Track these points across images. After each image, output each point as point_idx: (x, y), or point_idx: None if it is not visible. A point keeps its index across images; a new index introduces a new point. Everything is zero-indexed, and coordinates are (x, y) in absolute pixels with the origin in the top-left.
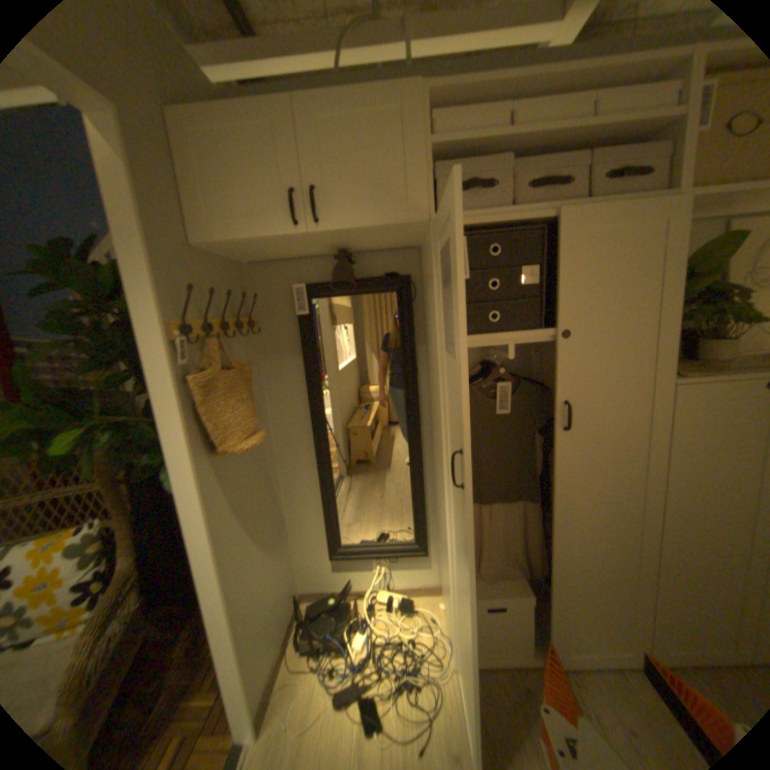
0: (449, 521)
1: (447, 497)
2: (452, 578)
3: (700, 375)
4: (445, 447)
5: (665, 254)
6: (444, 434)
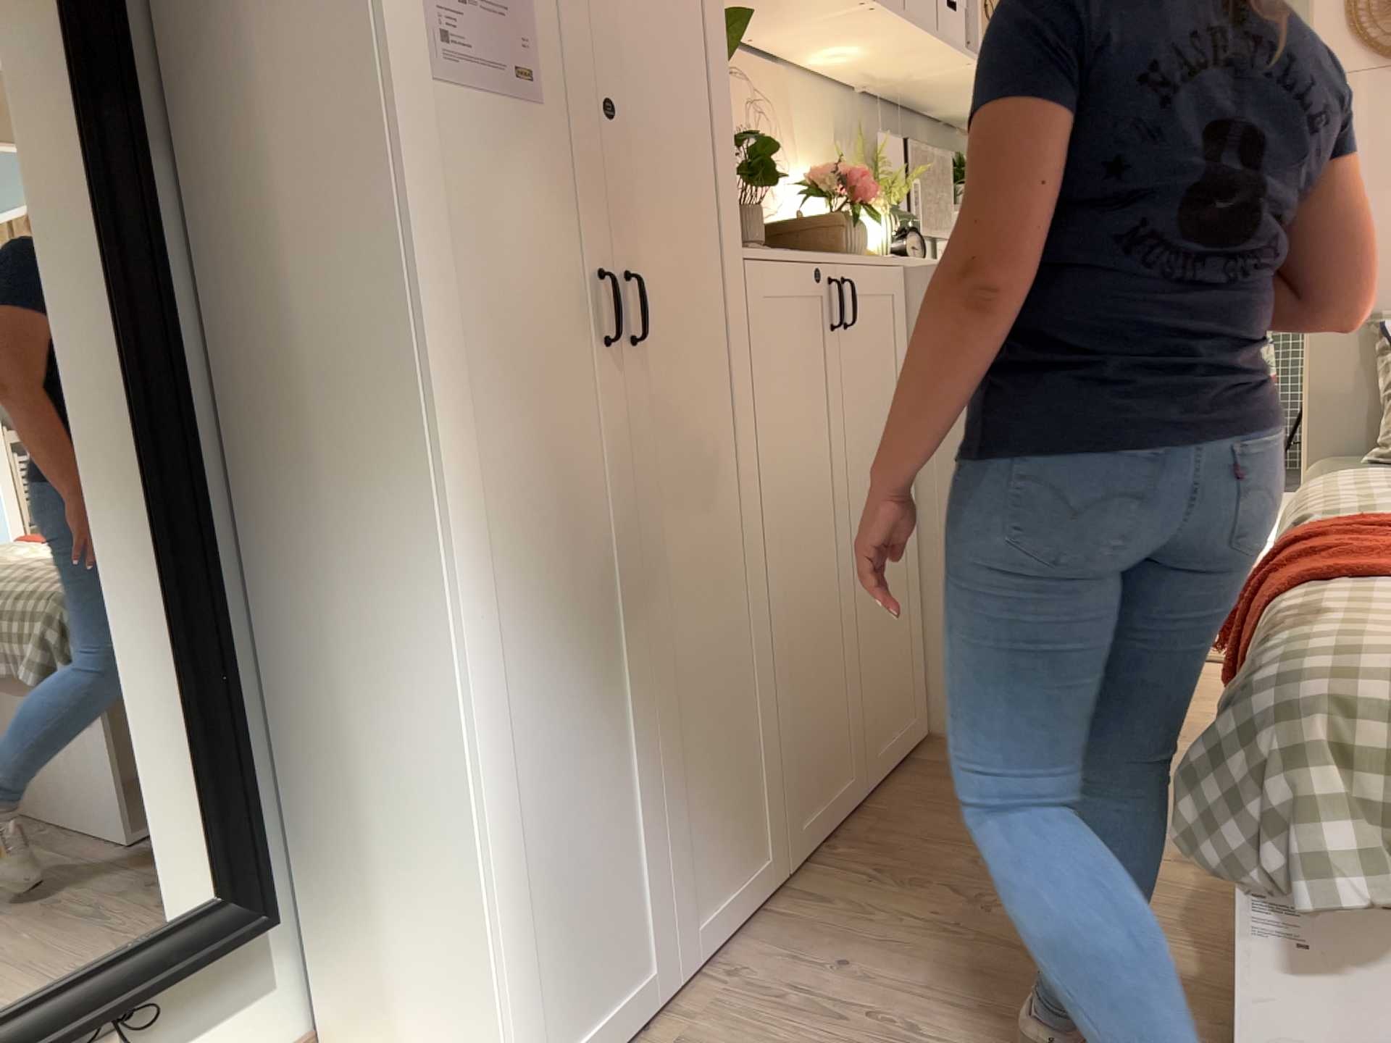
0: (452, 628)
1: (442, 548)
2: (476, 820)
3: (755, 246)
4: (421, 380)
5: (679, 5)
6: (416, 337)
